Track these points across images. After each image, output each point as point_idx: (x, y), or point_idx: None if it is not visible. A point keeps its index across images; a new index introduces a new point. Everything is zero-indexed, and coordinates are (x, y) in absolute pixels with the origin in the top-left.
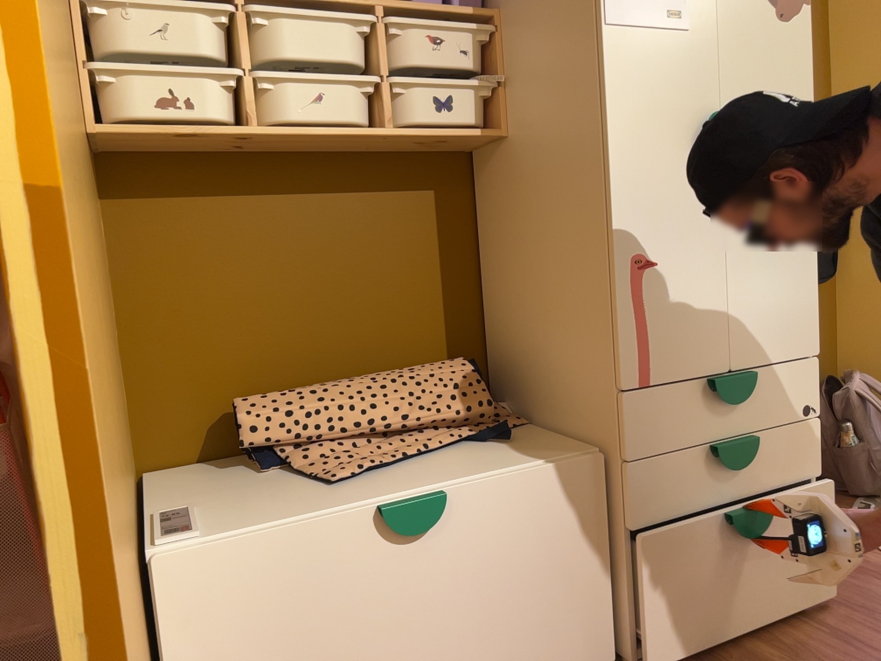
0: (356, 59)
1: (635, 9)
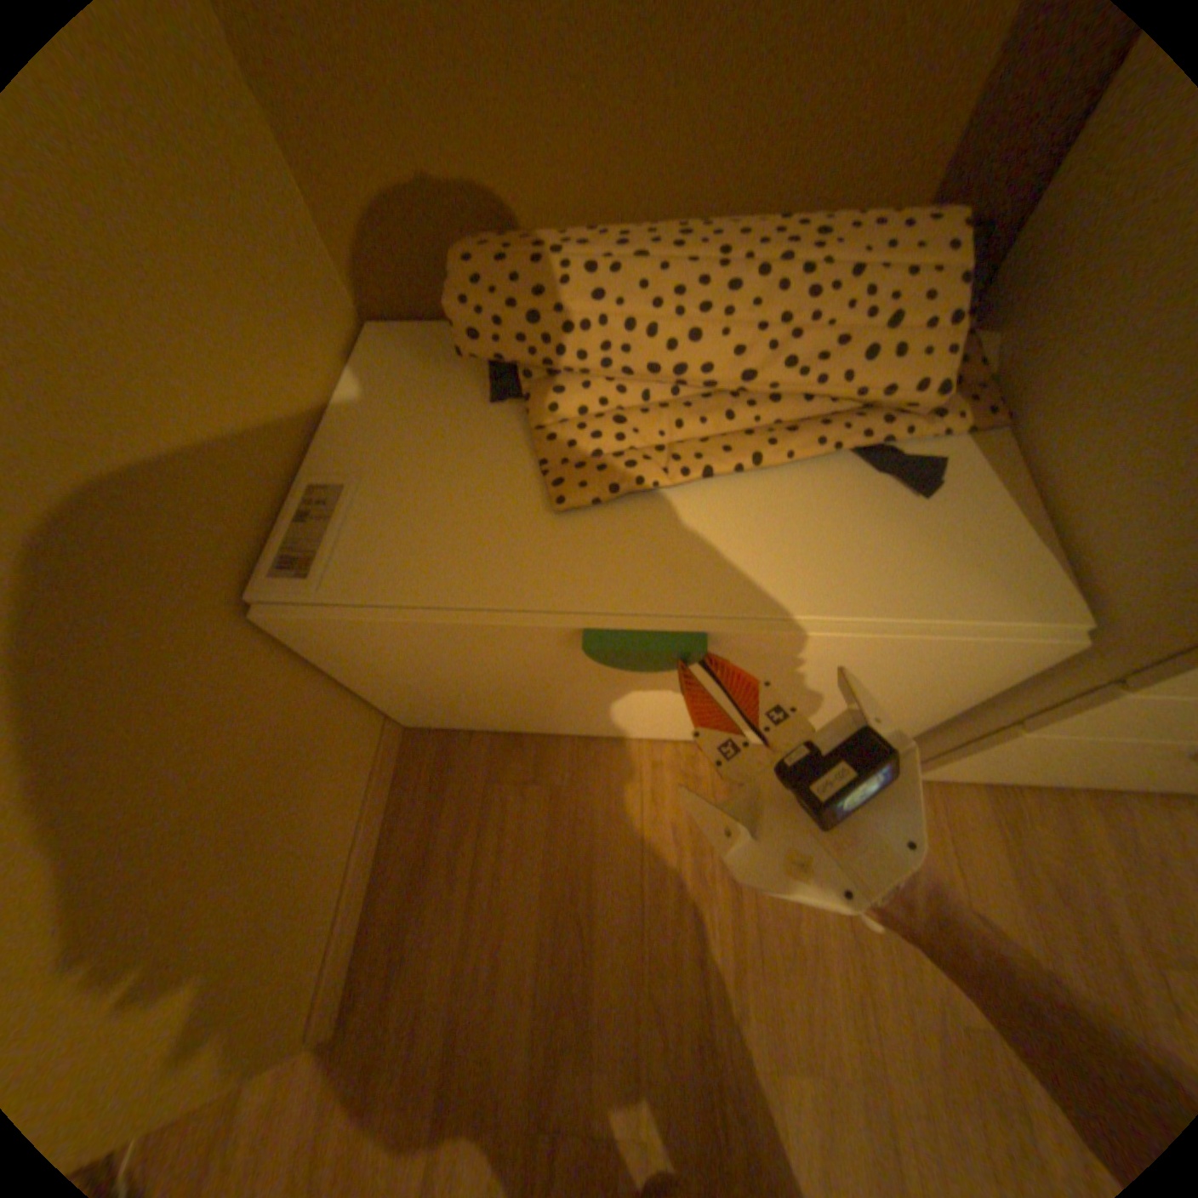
0: None
1: None
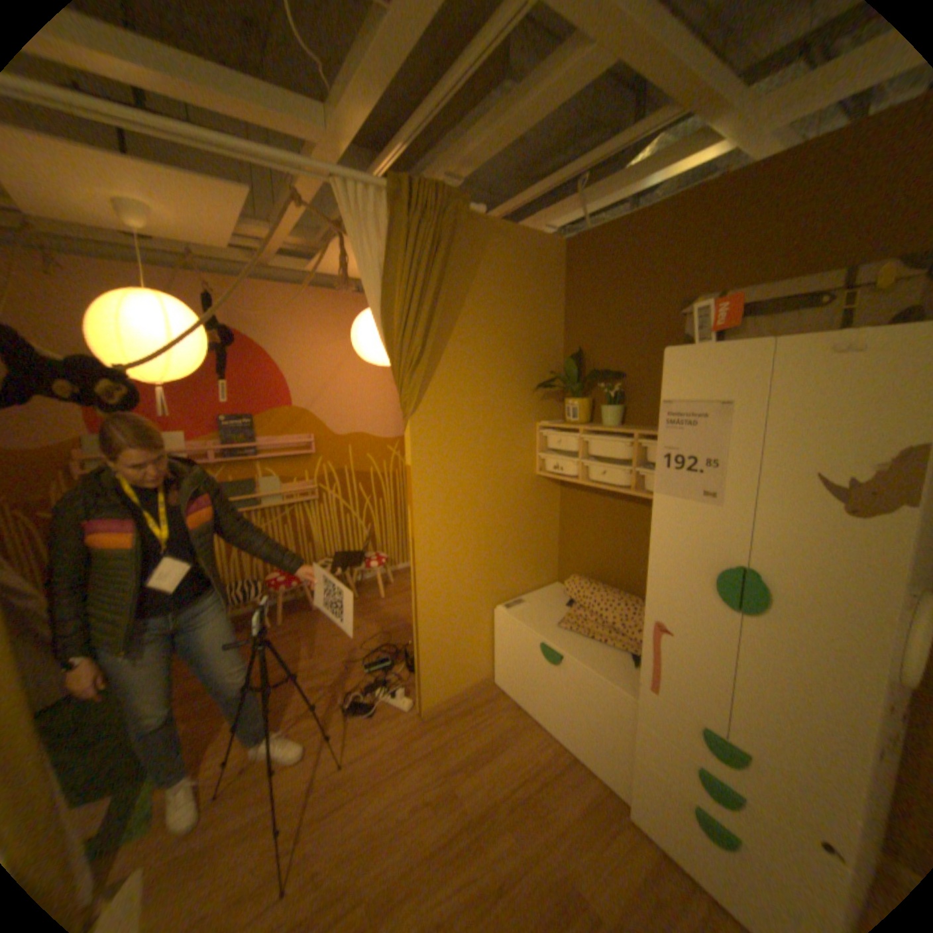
0: (624, 456)
1: (677, 486)
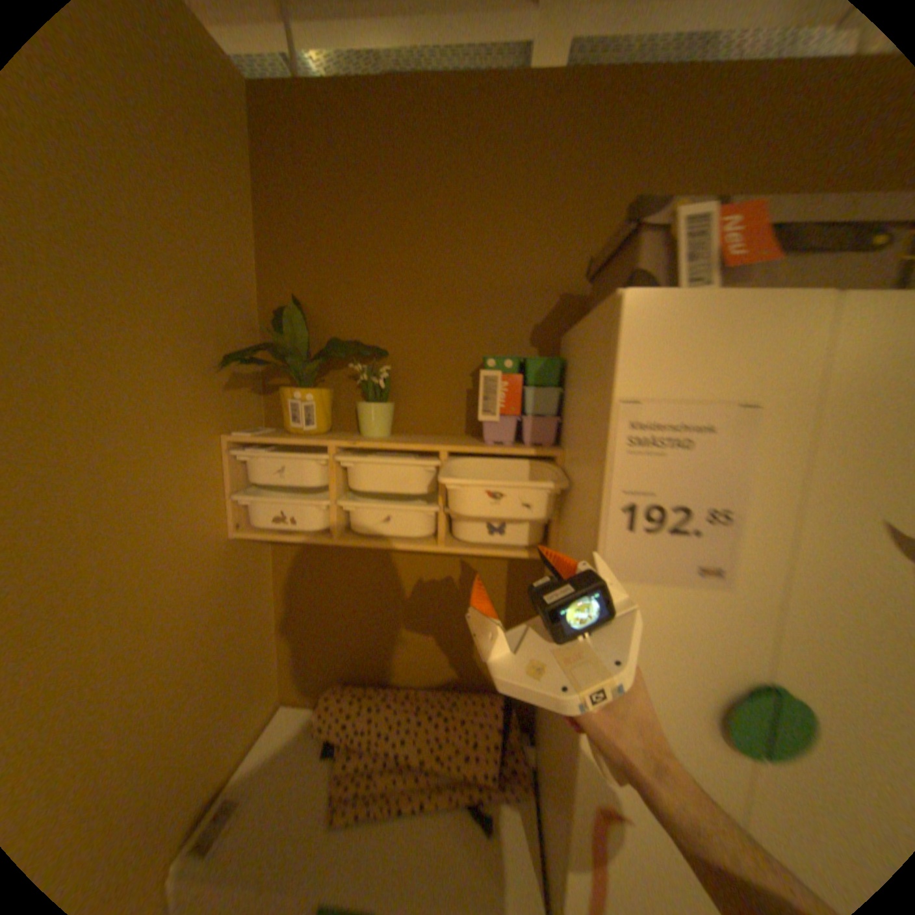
0: (422, 489)
1: (650, 564)
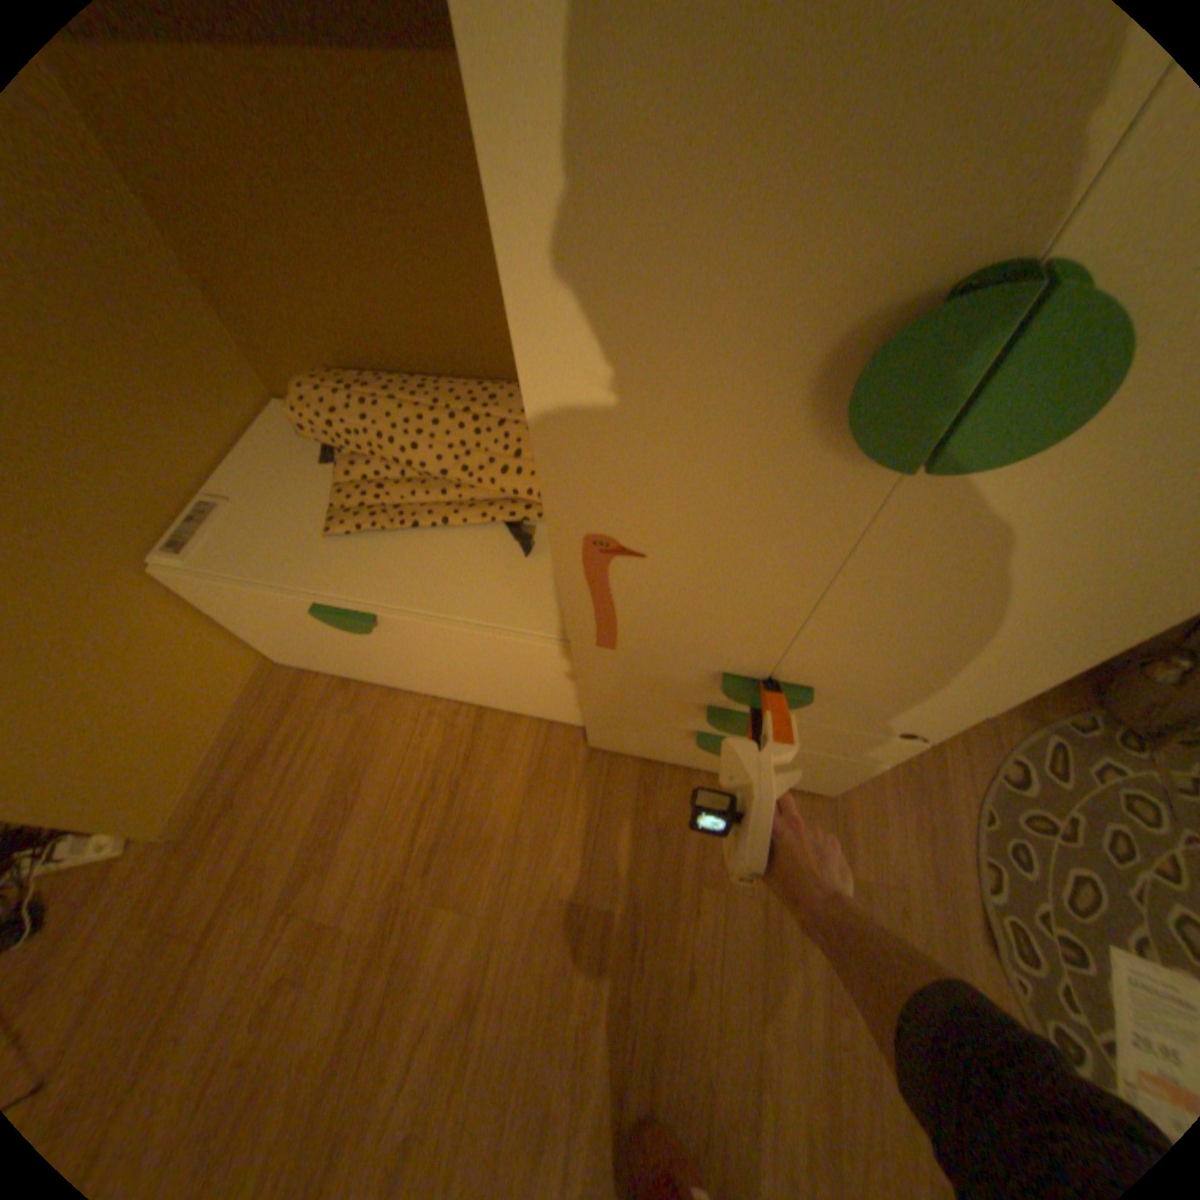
0: None
1: None
